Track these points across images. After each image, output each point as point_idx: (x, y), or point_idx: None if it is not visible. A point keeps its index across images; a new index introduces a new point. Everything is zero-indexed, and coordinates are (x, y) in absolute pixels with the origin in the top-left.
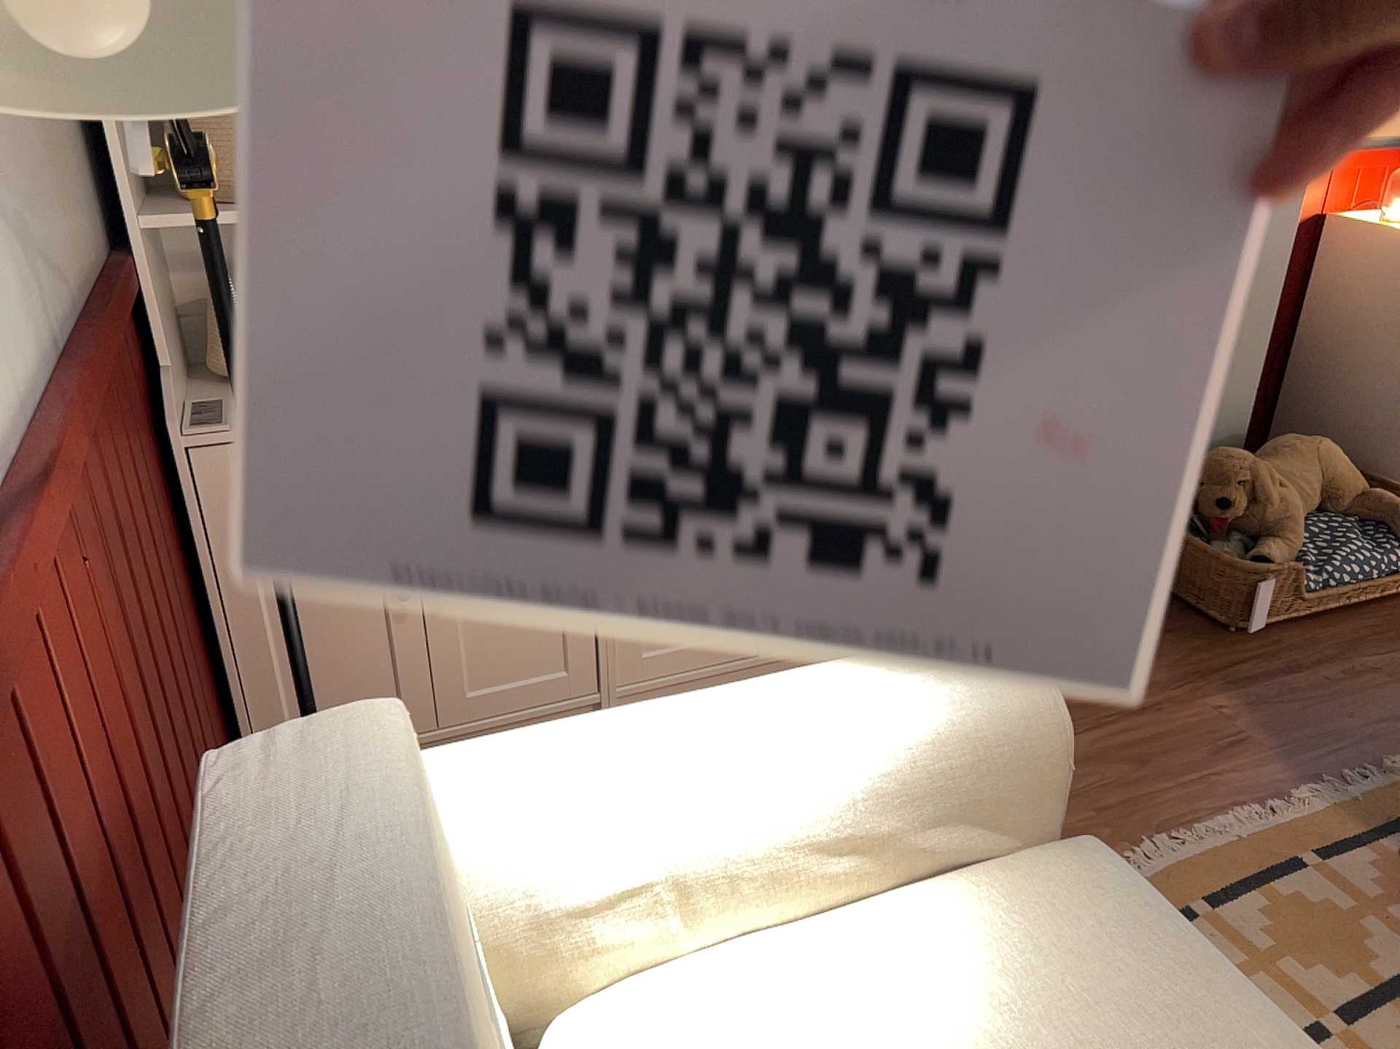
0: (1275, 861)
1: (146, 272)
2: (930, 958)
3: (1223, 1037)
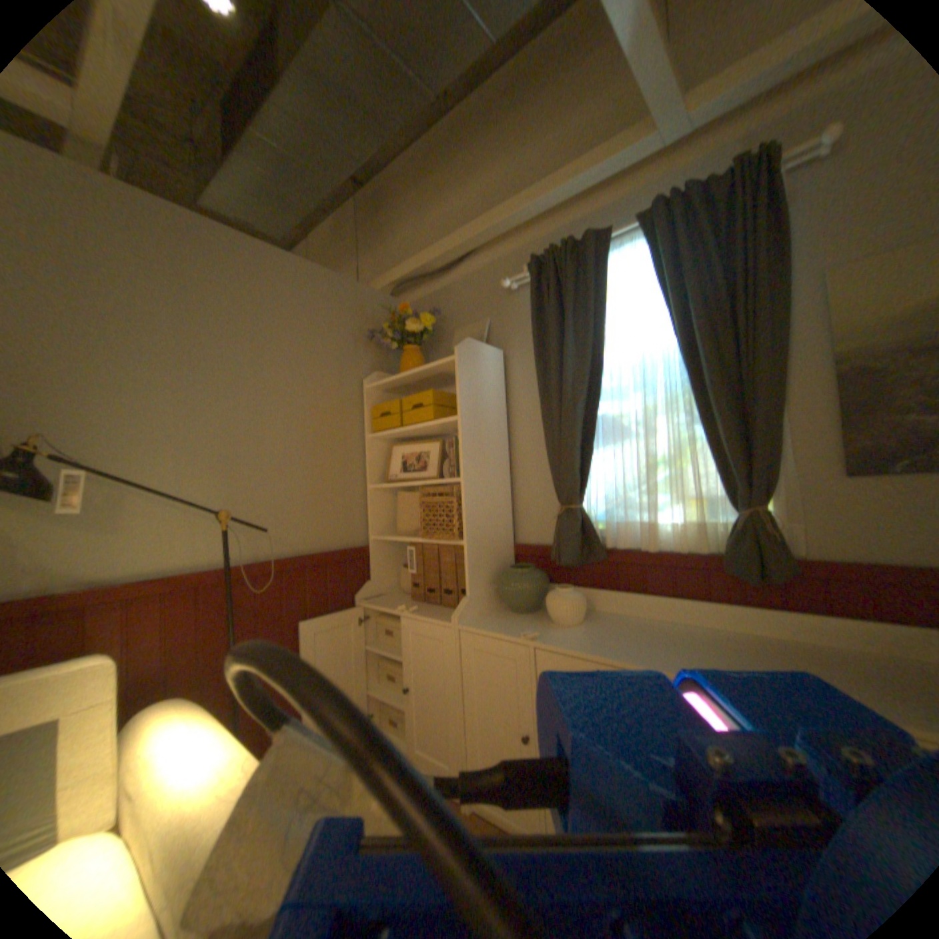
0: None
1: (372, 550)
2: None
3: None
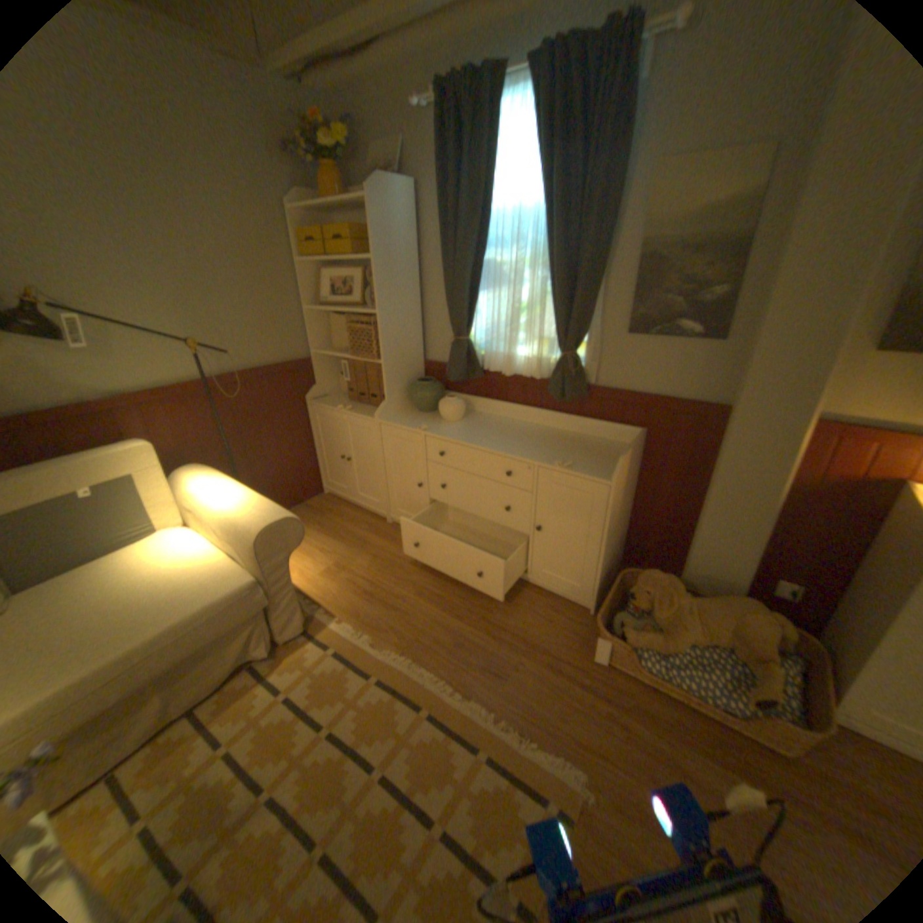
0: (418, 701)
1: (314, 362)
2: (197, 563)
3: (167, 613)
